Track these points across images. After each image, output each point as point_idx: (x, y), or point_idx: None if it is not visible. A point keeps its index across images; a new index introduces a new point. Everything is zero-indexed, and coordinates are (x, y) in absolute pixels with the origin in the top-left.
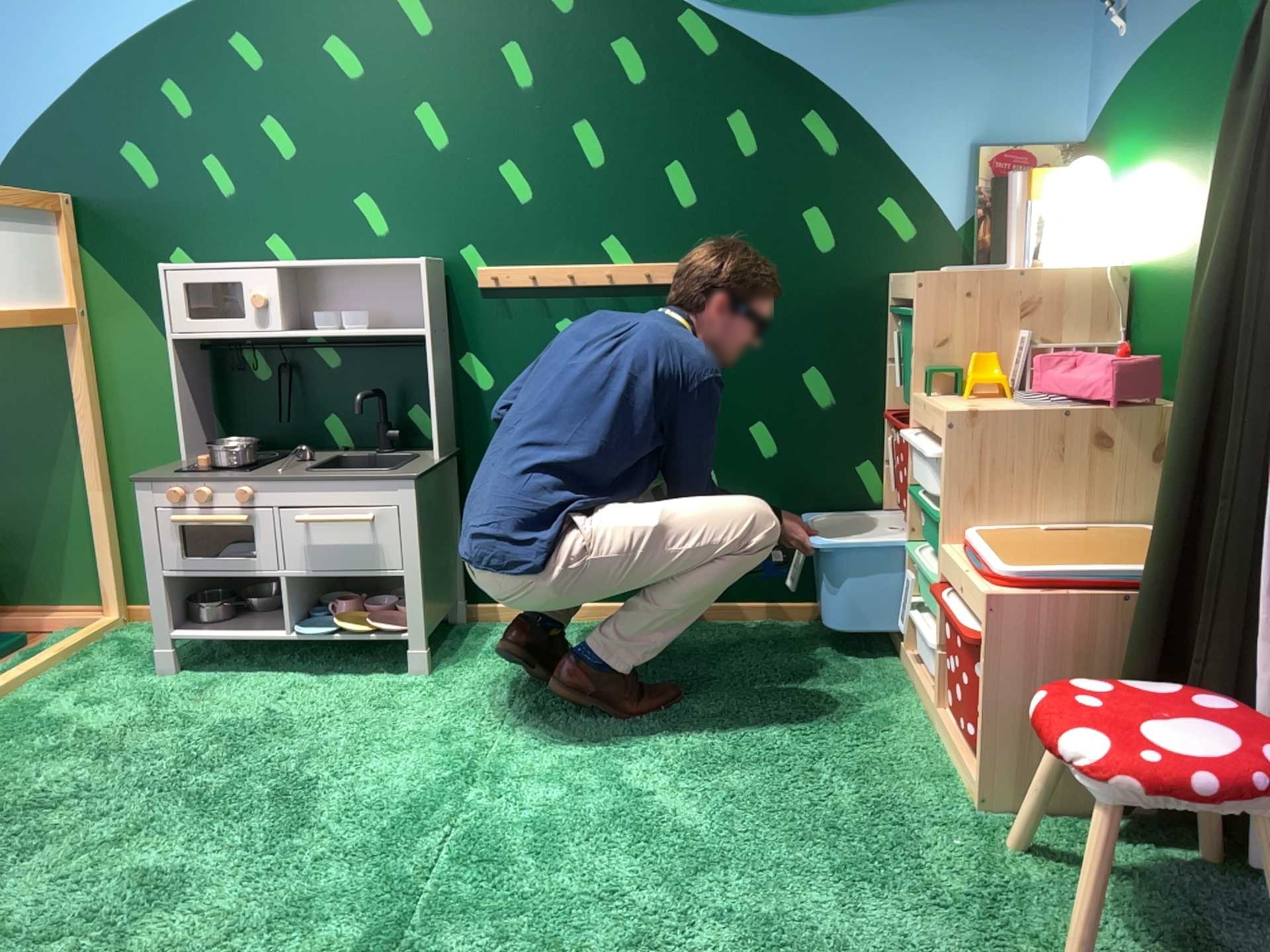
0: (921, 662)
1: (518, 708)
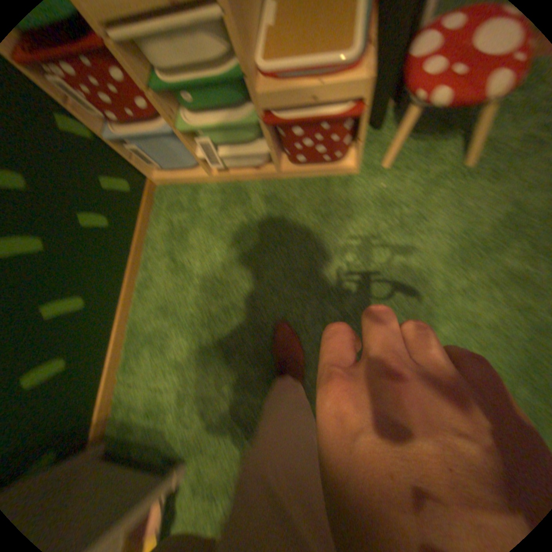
0: (226, 167)
1: (235, 390)
